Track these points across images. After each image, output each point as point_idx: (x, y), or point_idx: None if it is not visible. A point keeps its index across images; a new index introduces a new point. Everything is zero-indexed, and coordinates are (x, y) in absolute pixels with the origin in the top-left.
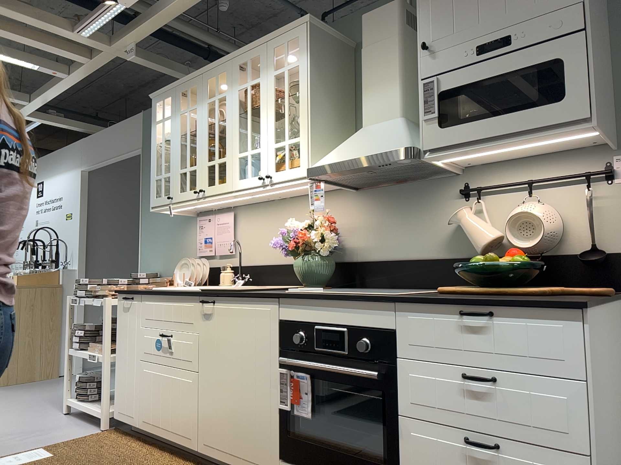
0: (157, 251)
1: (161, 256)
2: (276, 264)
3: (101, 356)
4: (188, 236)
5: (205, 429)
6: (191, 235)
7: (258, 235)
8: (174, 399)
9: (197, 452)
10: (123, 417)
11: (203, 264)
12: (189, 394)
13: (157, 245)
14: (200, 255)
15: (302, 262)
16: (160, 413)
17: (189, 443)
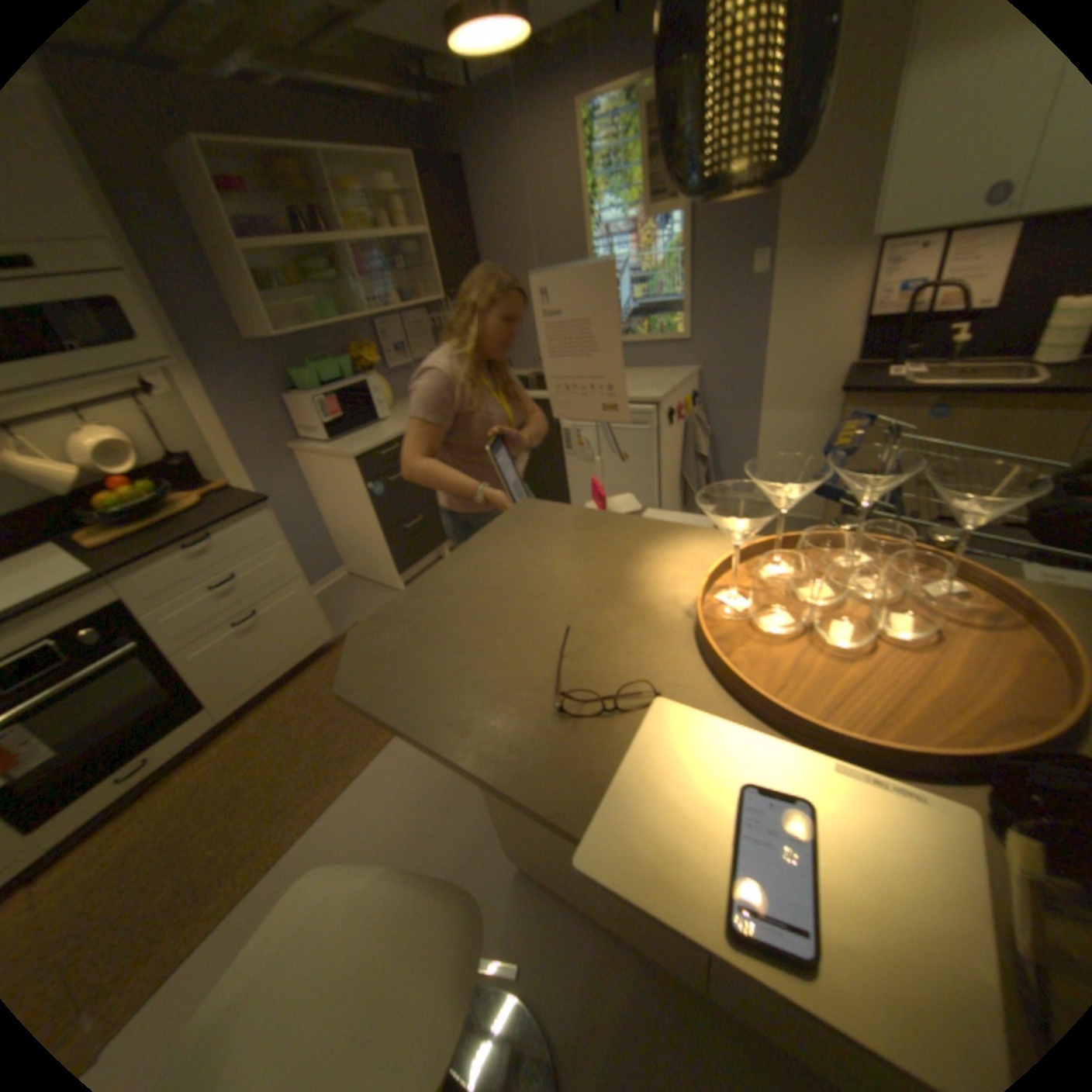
0: None
1: None
2: None
3: None
4: None
5: None
6: None
7: None
8: None
9: None
10: None
11: None
12: None
13: None
14: None
15: None
16: None
17: None
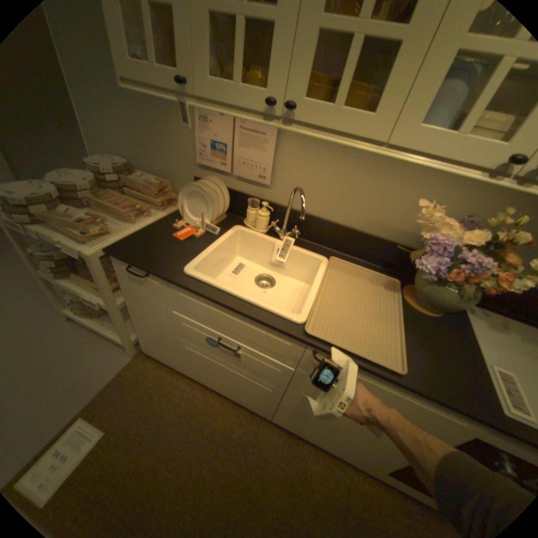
0: (111, 123)
1: (123, 135)
2: (342, 225)
3: (104, 306)
4: (175, 121)
5: (287, 420)
6: (180, 122)
7: (321, 173)
8: (241, 387)
9: (271, 421)
10: (158, 359)
11: (227, 199)
12: (267, 396)
13: (109, 113)
14: (203, 162)
15: (449, 290)
16: (217, 383)
17: (260, 414)
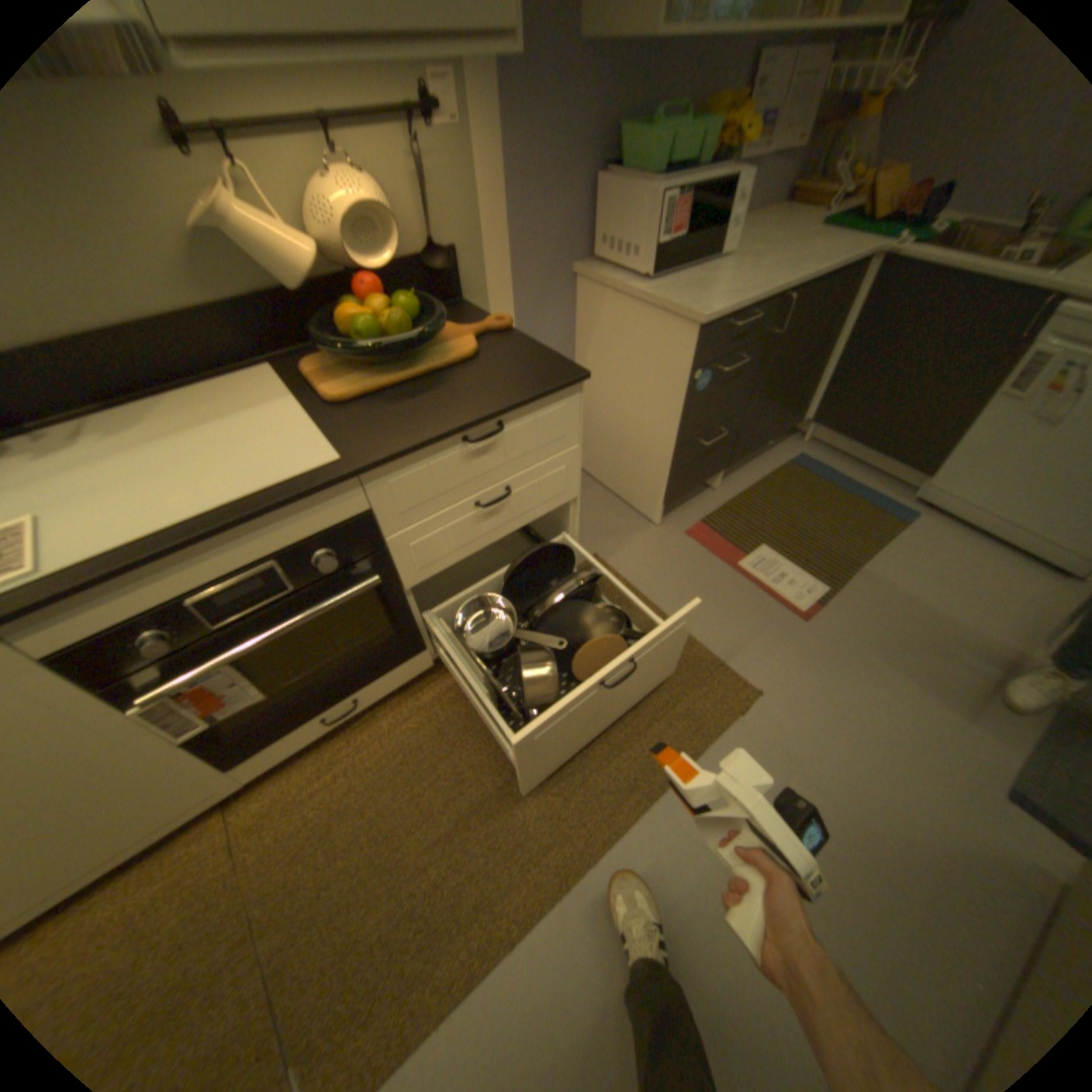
0: None
1: None
2: None
3: None
4: None
5: None
6: None
7: None
8: None
9: None
10: None
11: None
12: None
13: None
14: None
15: None
16: None
17: None
